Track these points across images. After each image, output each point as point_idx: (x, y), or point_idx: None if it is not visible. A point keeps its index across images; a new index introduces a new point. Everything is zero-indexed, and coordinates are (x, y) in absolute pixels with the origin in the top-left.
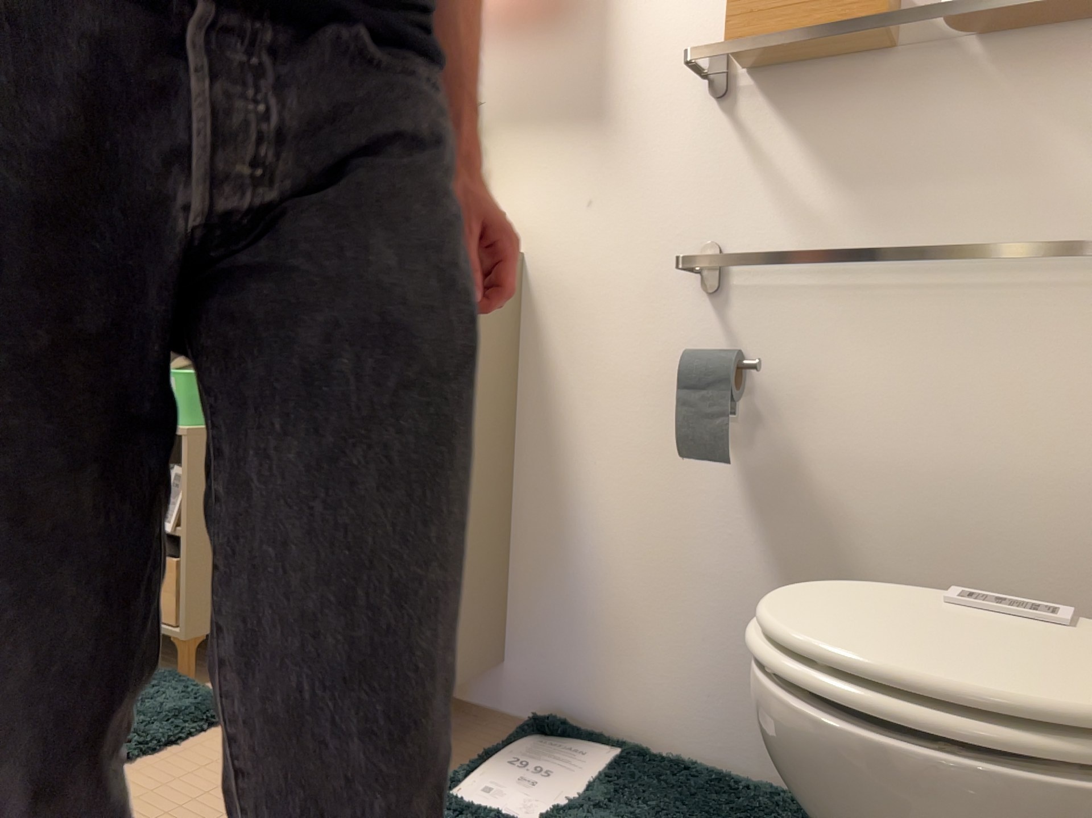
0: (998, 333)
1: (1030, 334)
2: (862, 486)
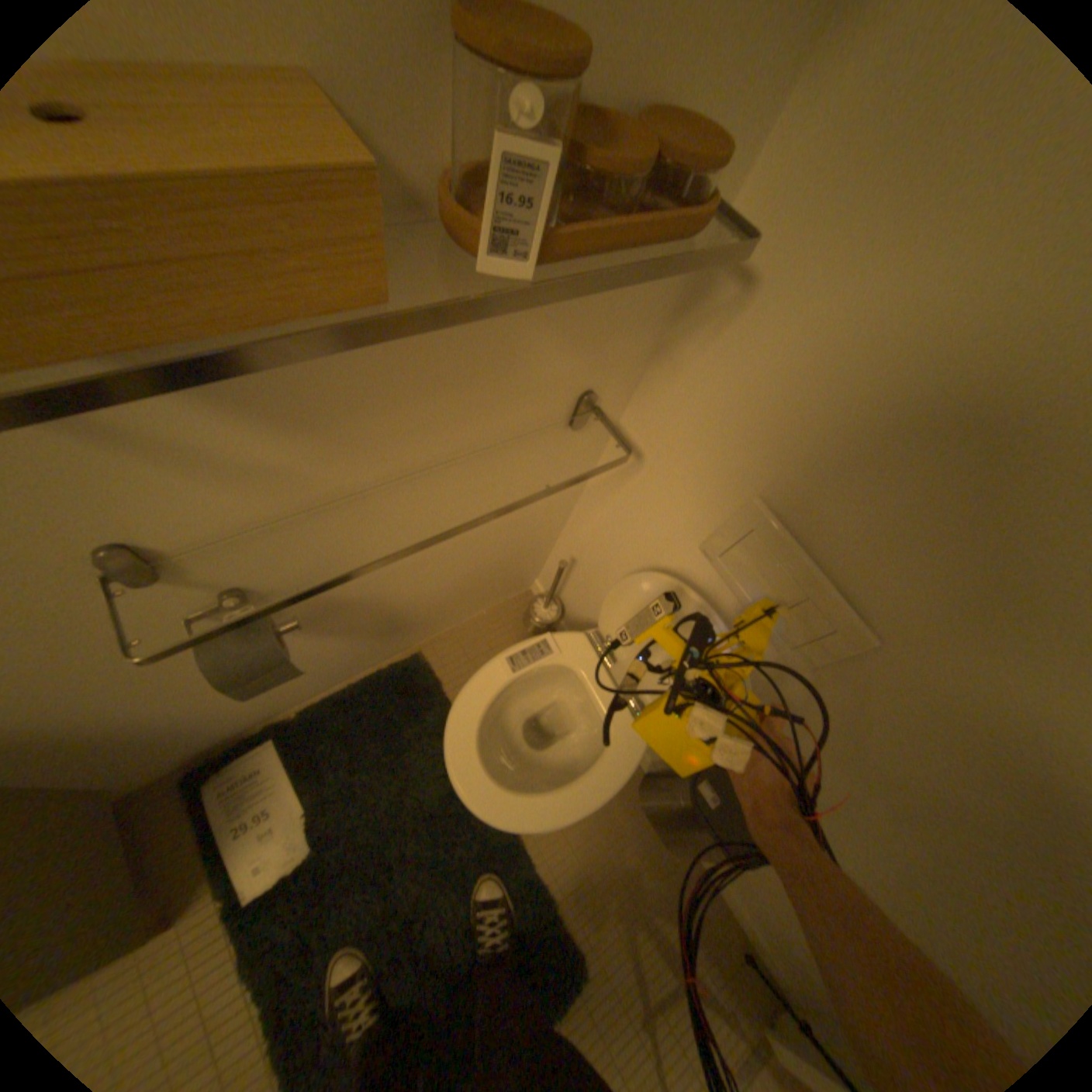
0: (483, 479)
1: (504, 471)
2: (391, 582)
